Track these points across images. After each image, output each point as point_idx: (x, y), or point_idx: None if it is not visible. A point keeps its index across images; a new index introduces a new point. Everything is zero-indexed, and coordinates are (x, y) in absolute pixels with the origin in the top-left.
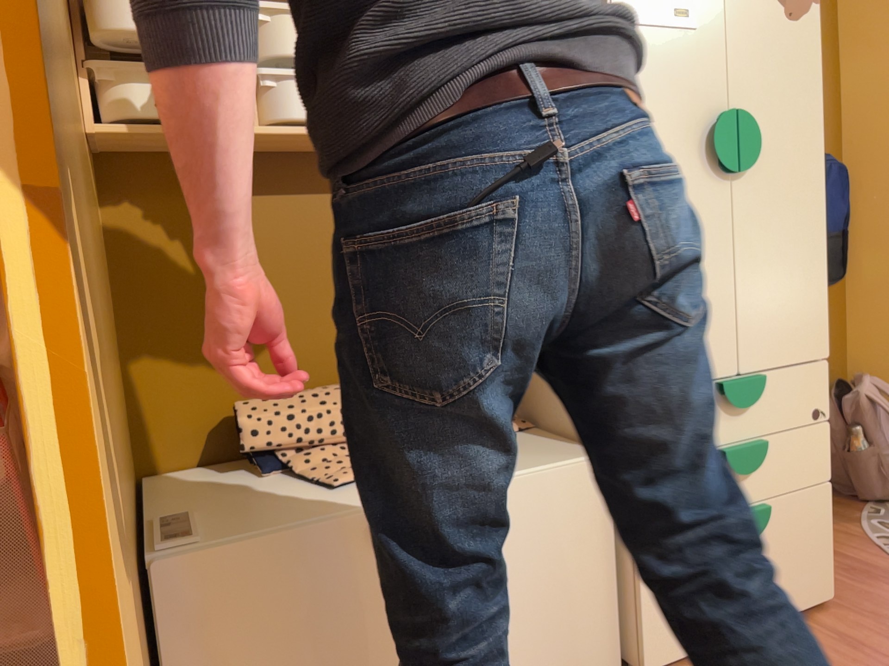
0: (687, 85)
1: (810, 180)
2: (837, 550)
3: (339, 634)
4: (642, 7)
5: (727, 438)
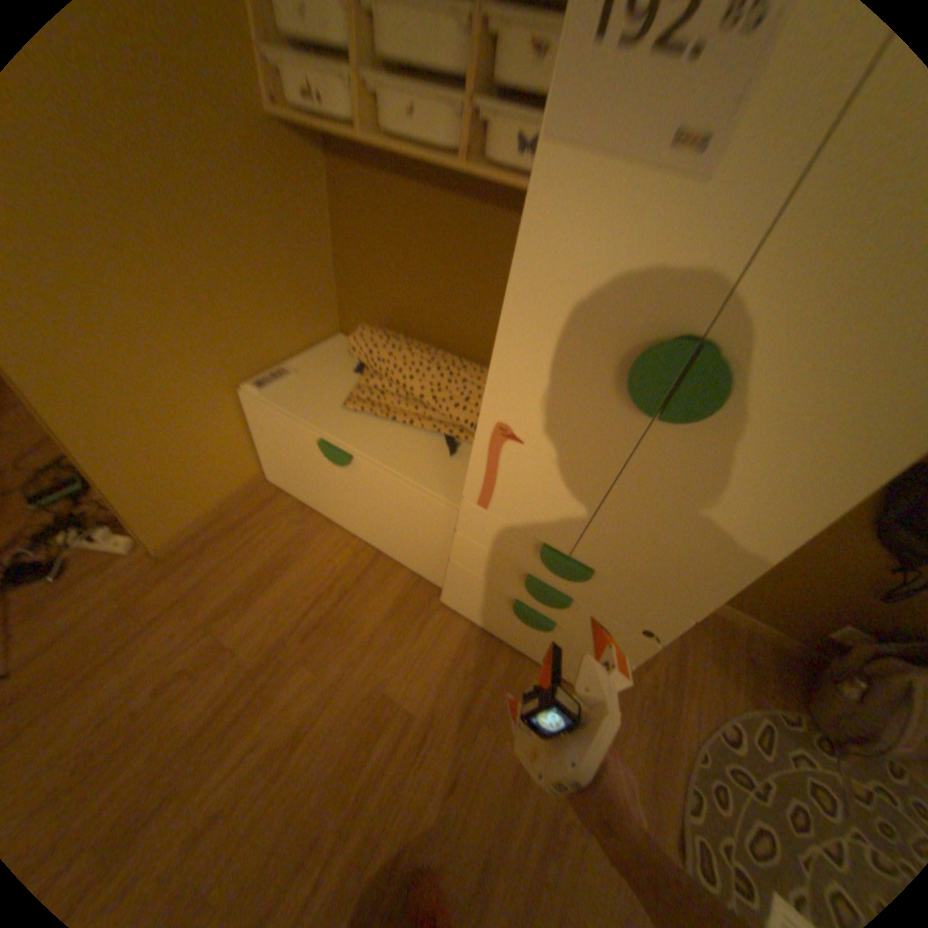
0: (639, 275)
1: (816, 490)
2: (678, 694)
3: (309, 468)
4: (609, 117)
5: (539, 575)
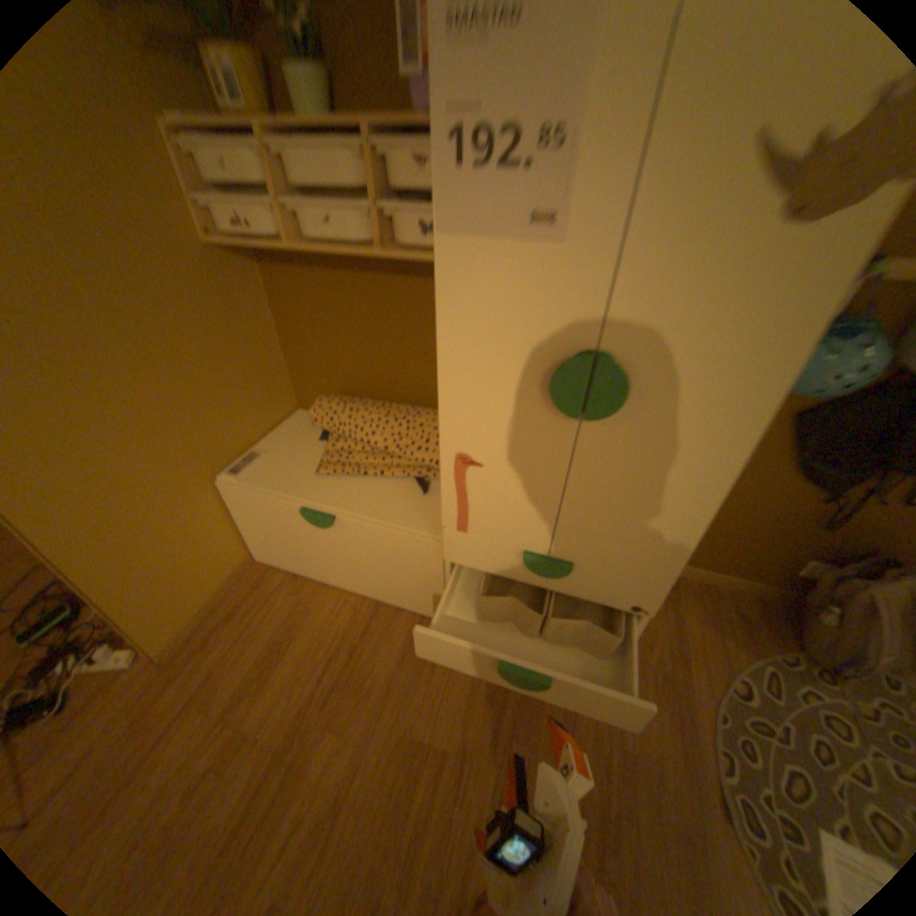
0: (536, 313)
1: (720, 447)
2: (685, 664)
3: (294, 536)
4: (481, 210)
5: (528, 581)
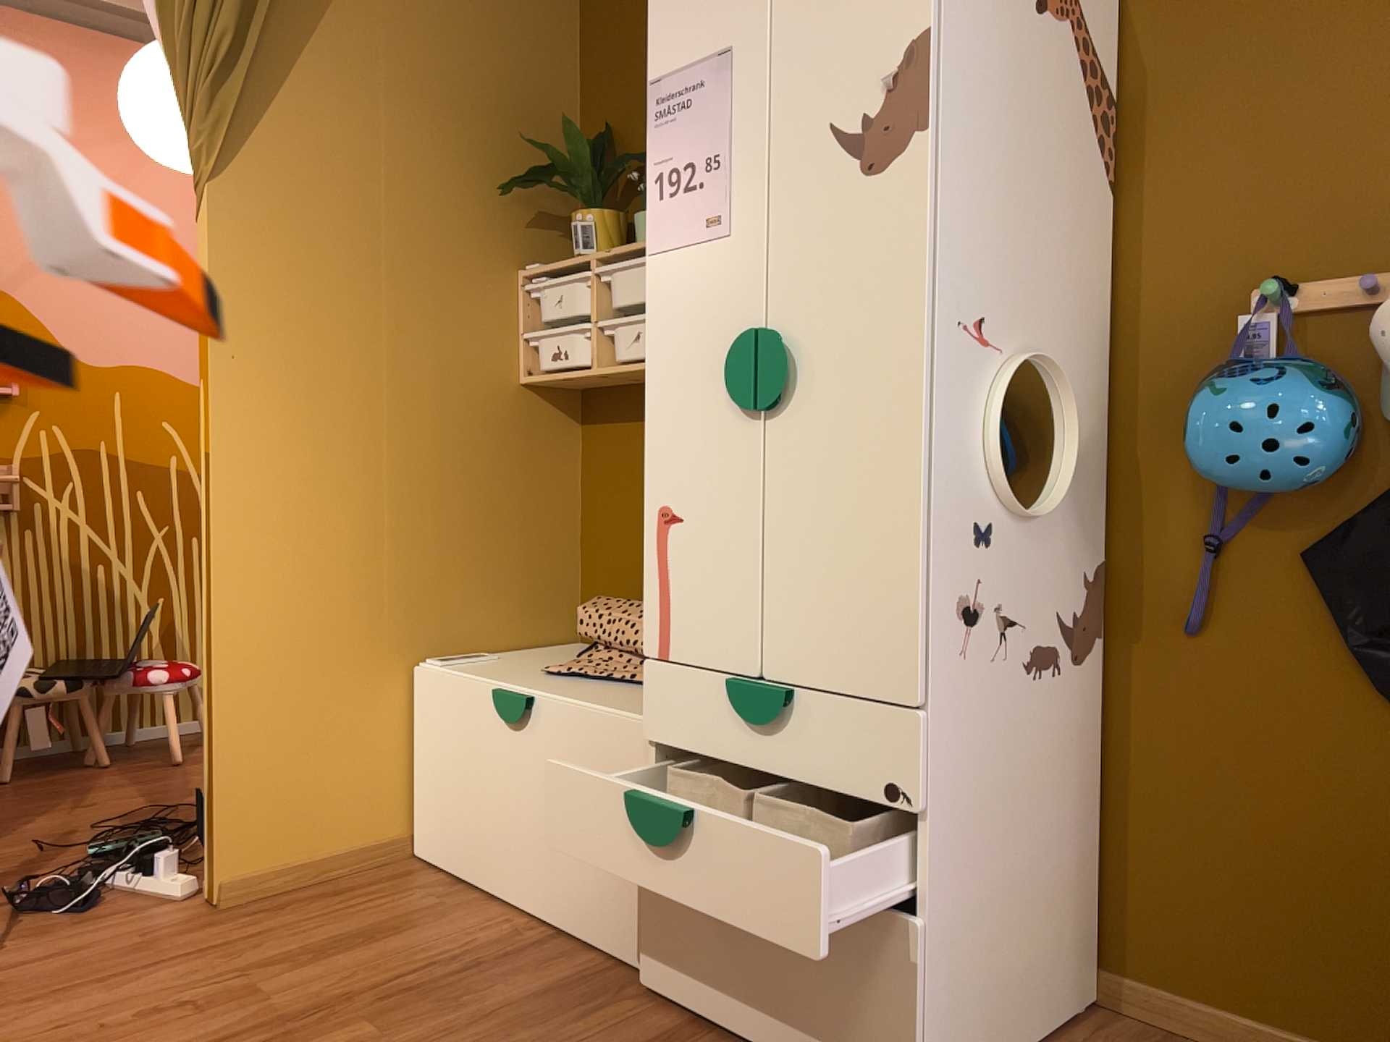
0: (716, 305)
1: (893, 414)
2: None
3: (475, 769)
4: (674, 228)
5: (745, 760)
